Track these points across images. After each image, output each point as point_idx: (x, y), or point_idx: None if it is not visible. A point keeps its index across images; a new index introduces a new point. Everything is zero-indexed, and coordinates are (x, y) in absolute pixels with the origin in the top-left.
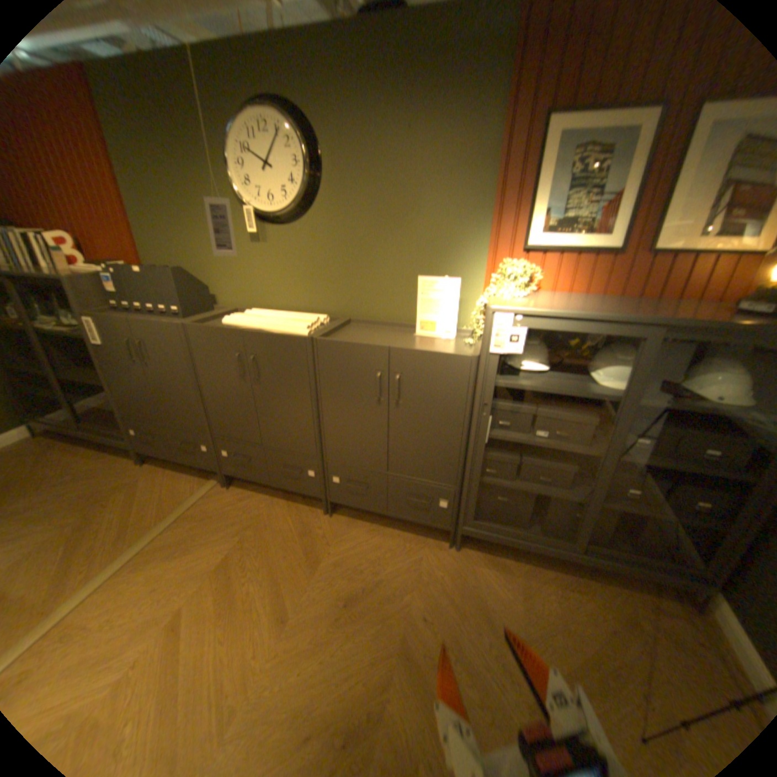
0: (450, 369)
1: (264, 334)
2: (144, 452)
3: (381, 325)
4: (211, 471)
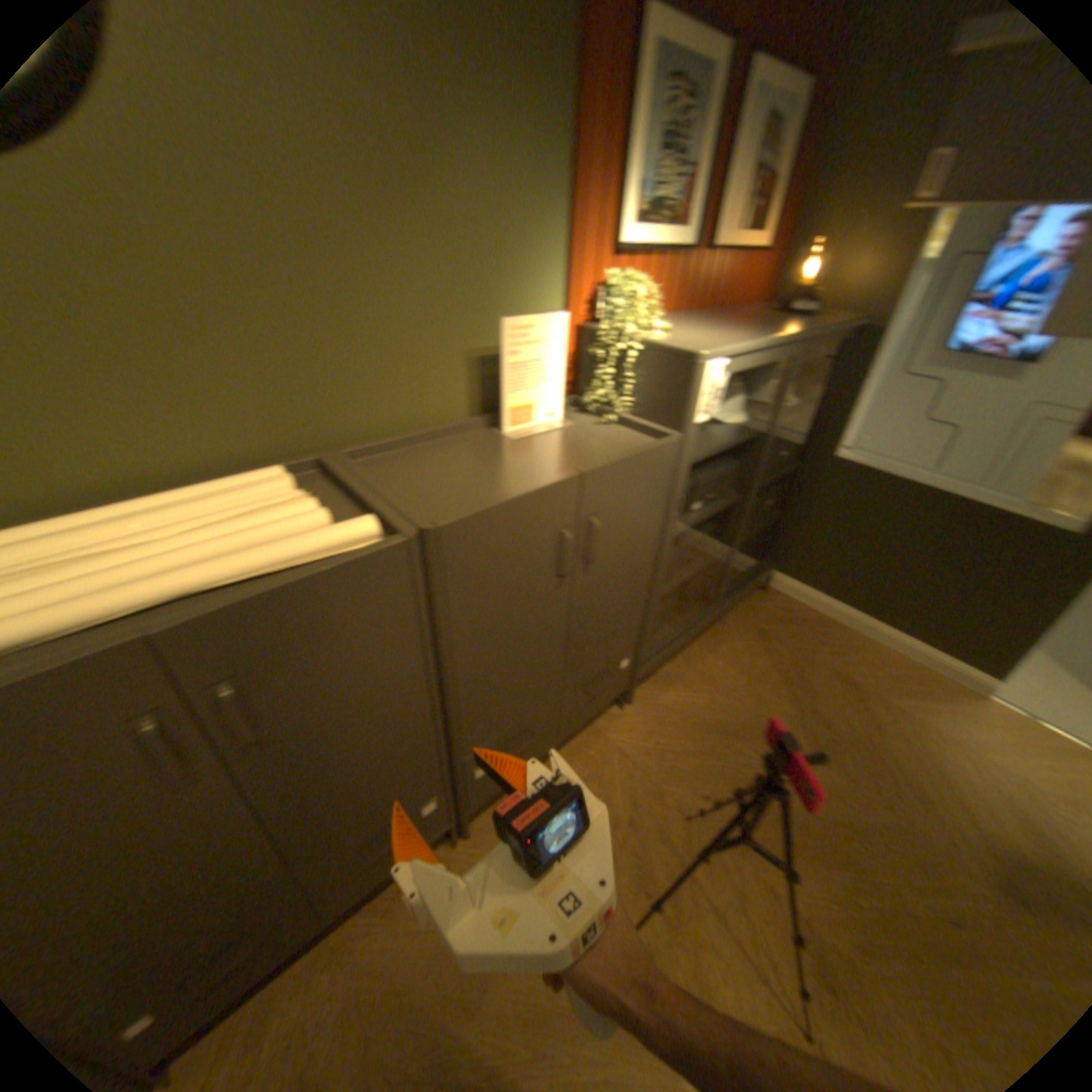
0: (658, 469)
1: (264, 594)
2: None
3: (422, 440)
4: None
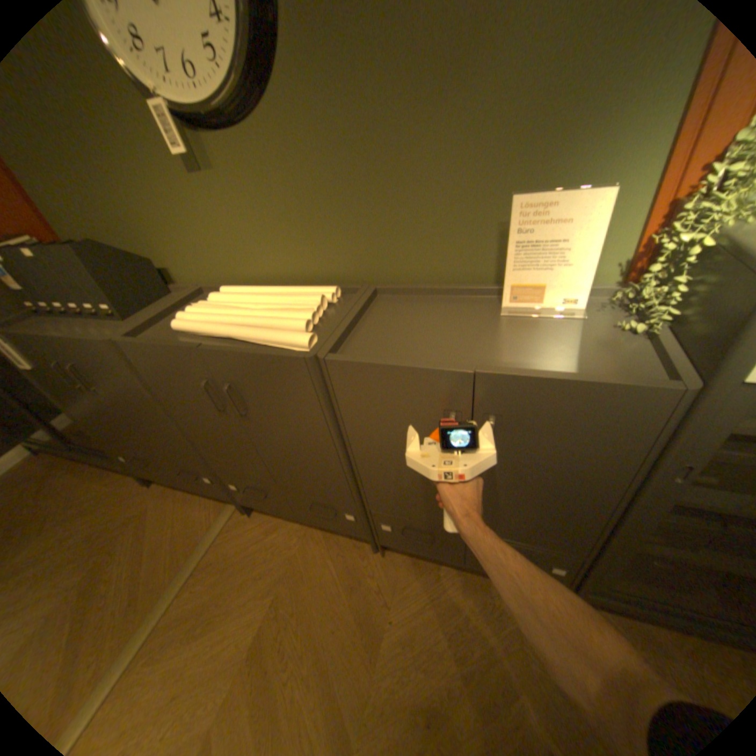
0: (618, 411)
1: (231, 353)
2: (143, 477)
3: (430, 293)
4: (223, 500)
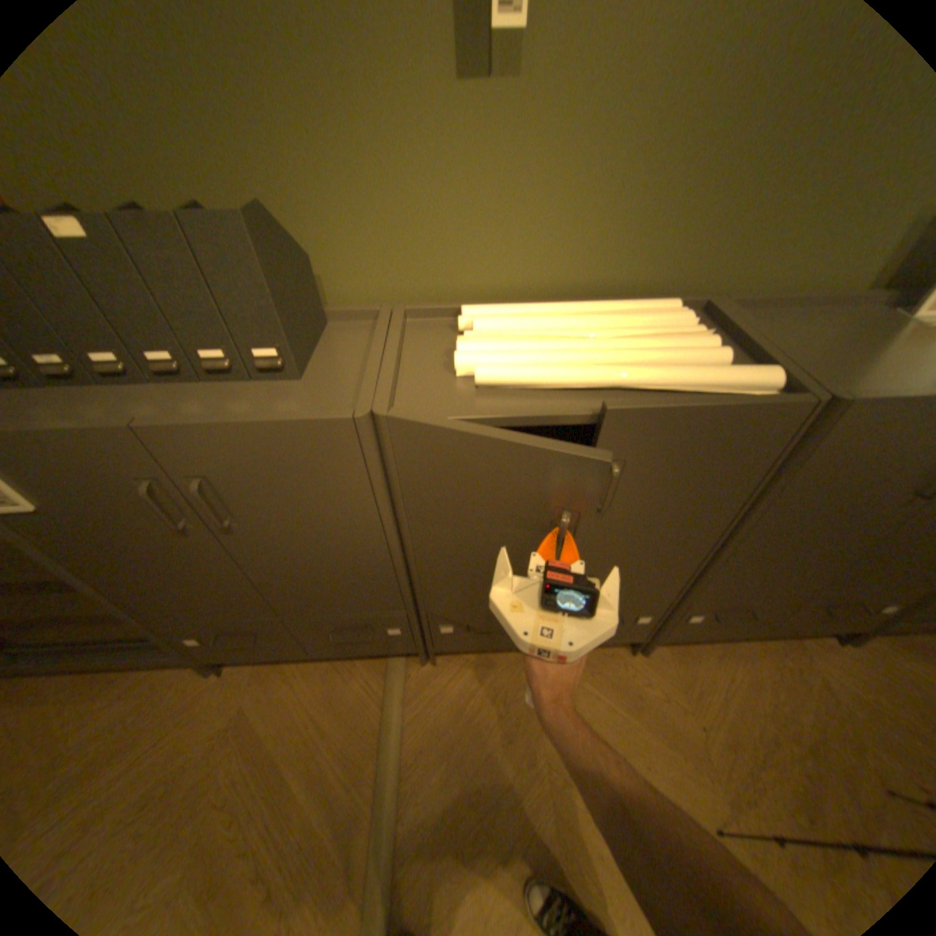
0: None
1: (681, 407)
2: (230, 660)
3: (806, 304)
4: (405, 653)
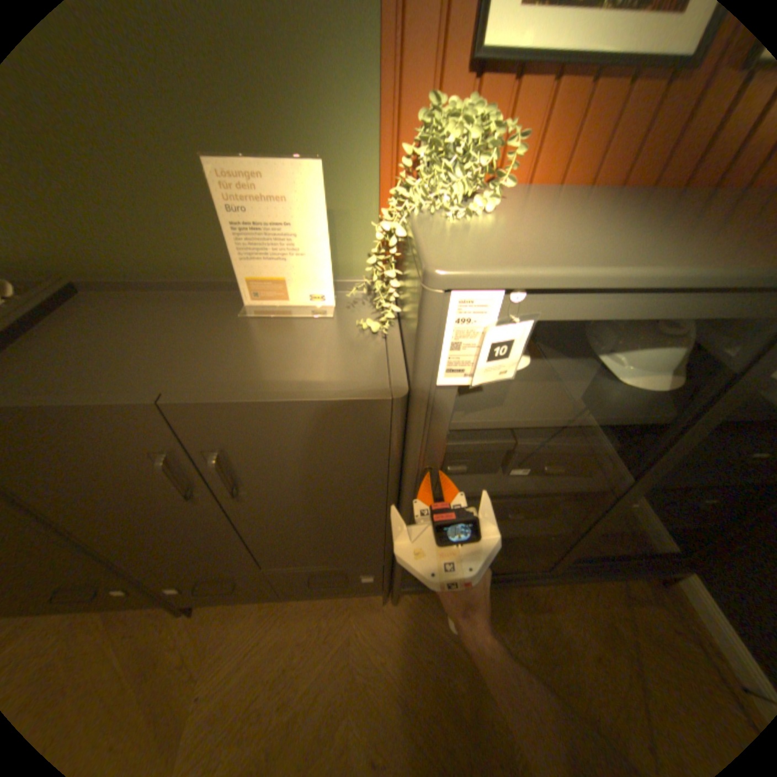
0: (341, 428)
1: None
2: None
3: (157, 288)
4: None
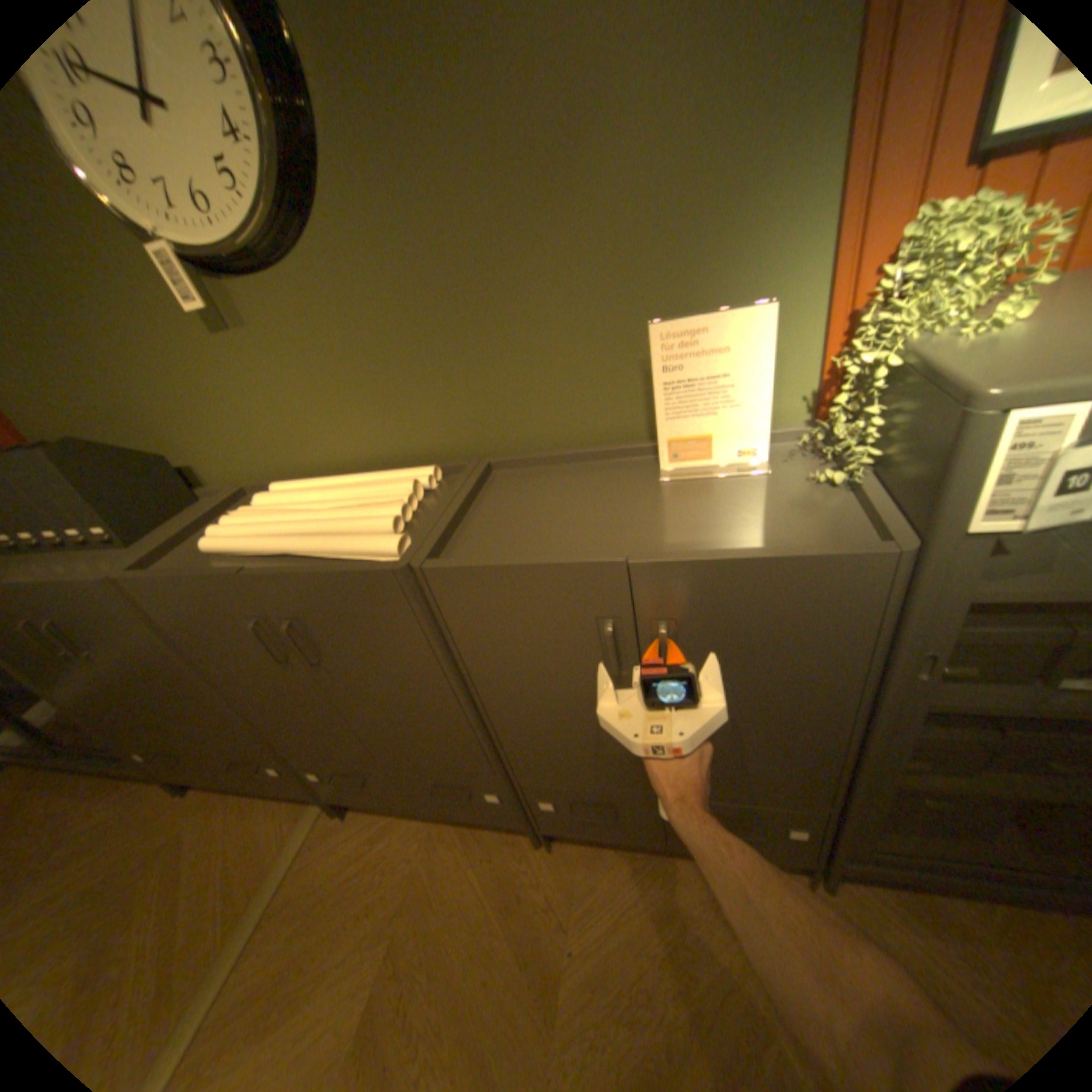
0: (823, 591)
1: (289, 575)
2: (174, 782)
3: (564, 462)
4: (301, 800)
